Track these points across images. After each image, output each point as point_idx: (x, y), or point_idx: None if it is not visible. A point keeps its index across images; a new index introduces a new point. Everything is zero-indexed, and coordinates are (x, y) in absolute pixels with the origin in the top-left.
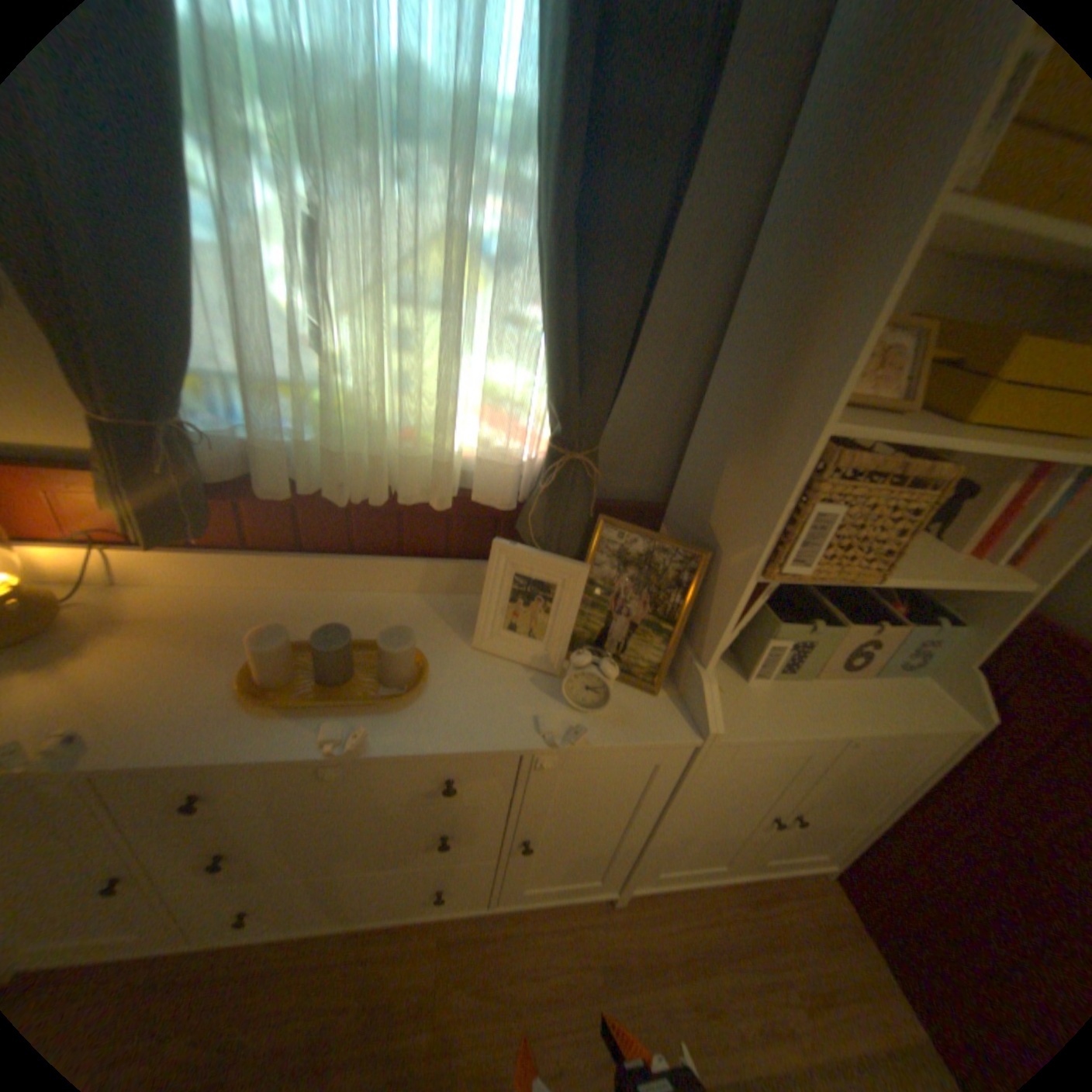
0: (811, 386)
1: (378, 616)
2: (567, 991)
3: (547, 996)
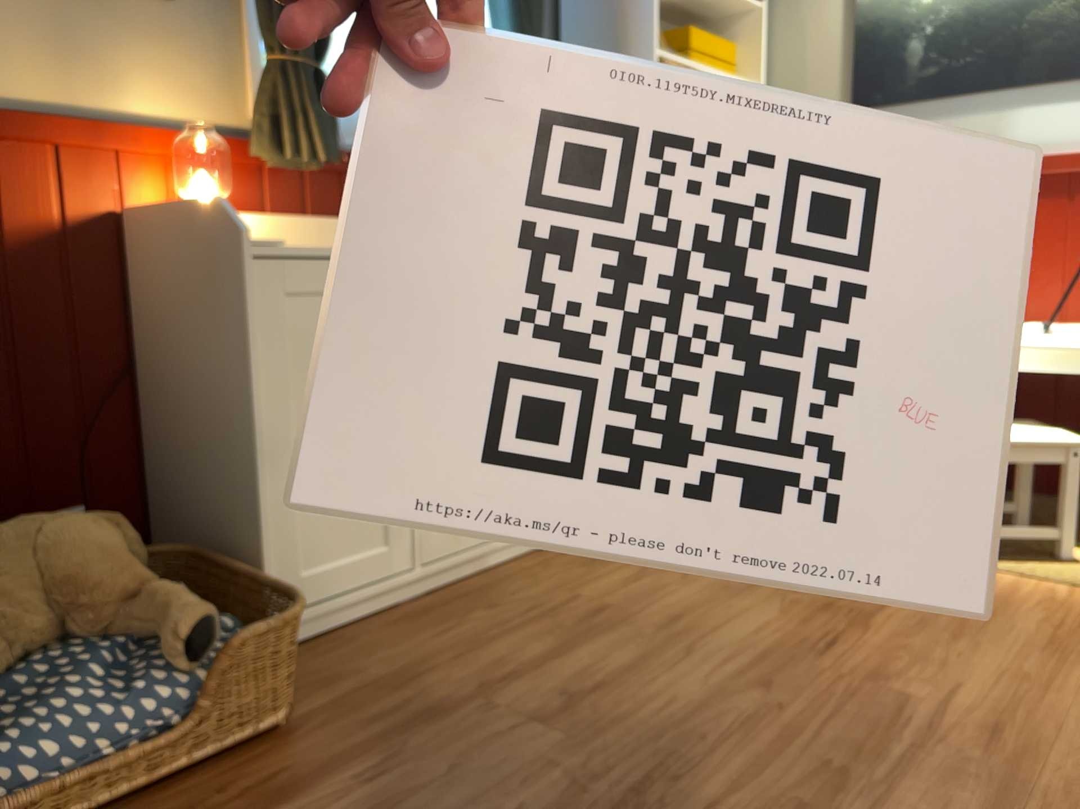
0: (635, 37)
1: None
2: None
3: None
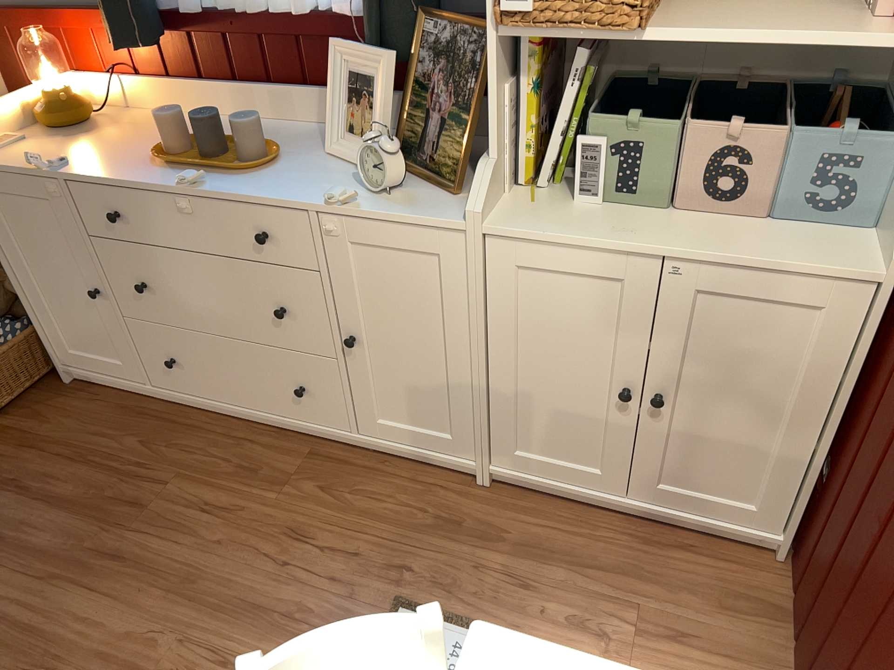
0: None
1: (277, 135)
2: (396, 511)
3: (378, 507)
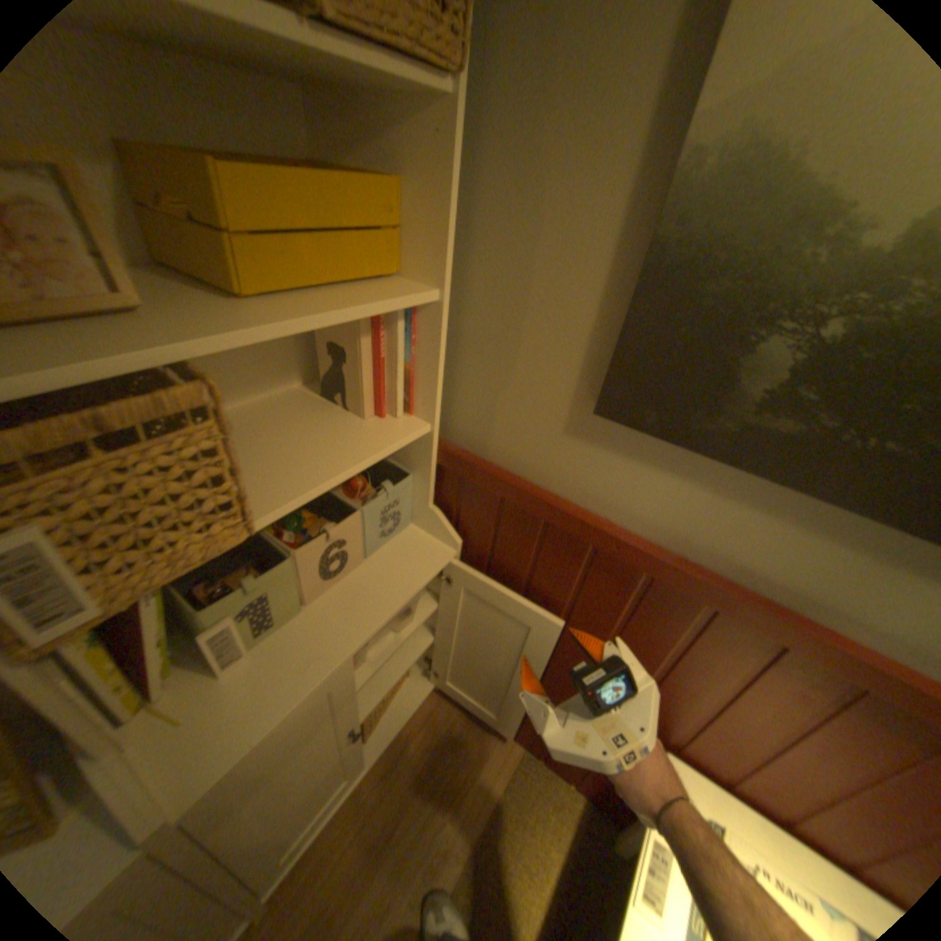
0: None
1: None
2: None
3: None
